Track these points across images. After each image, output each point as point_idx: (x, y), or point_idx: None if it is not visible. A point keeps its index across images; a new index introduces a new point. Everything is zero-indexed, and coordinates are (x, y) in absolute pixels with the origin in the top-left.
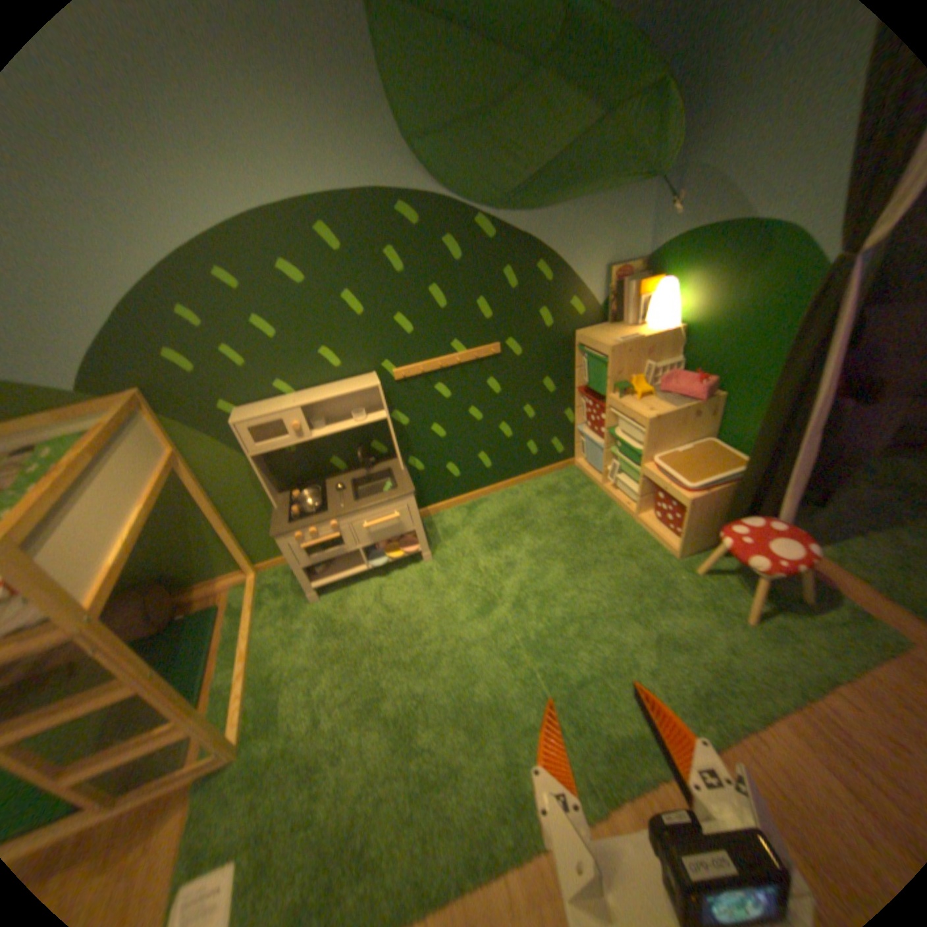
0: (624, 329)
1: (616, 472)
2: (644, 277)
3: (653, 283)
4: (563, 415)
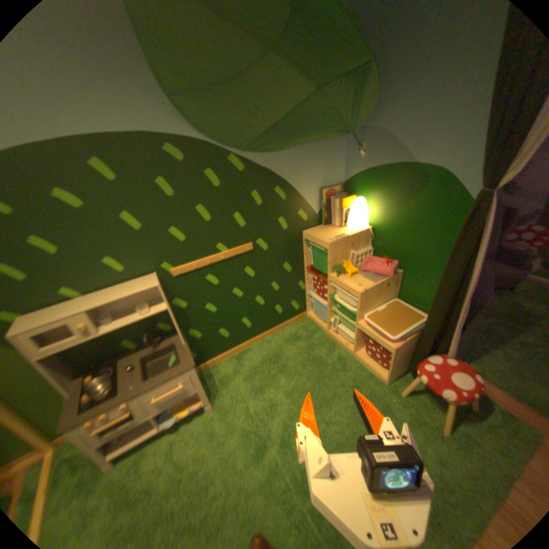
0: (334, 229)
1: (337, 323)
2: (343, 195)
3: (350, 199)
4: (298, 285)
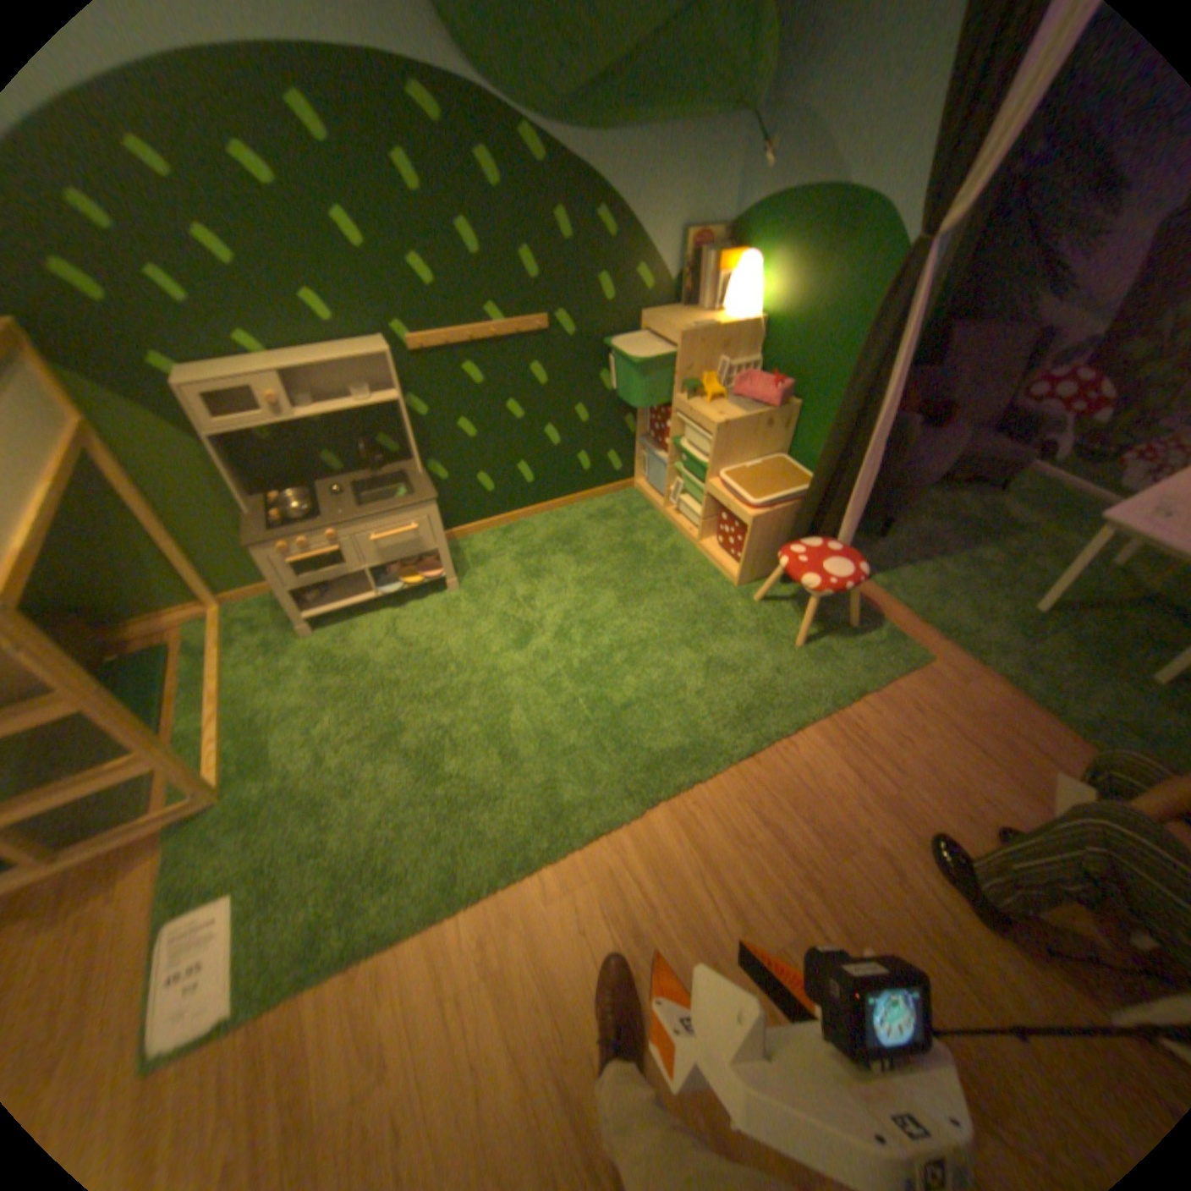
0: (699, 315)
1: (679, 493)
2: (726, 250)
3: (735, 258)
4: (624, 422)
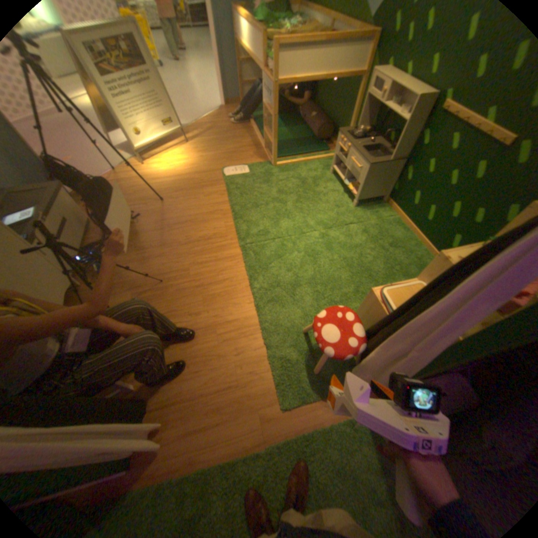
0: None
1: None
2: None
3: None
4: None
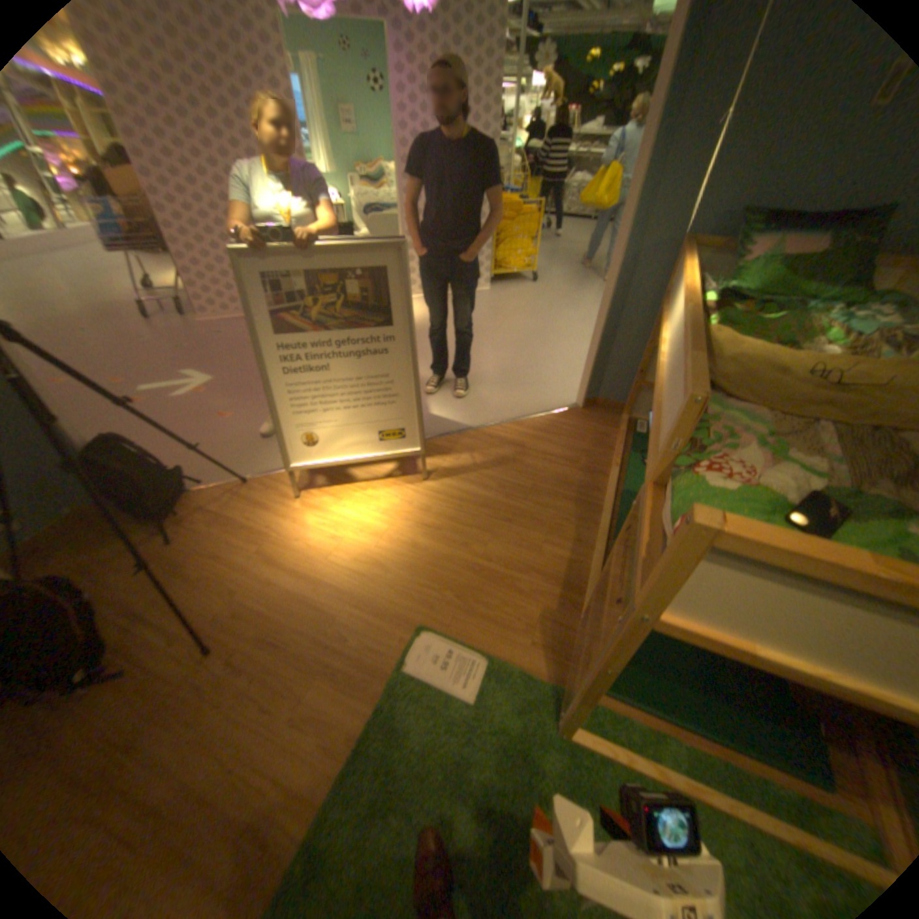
0: None
1: None
2: None
3: None
4: None
